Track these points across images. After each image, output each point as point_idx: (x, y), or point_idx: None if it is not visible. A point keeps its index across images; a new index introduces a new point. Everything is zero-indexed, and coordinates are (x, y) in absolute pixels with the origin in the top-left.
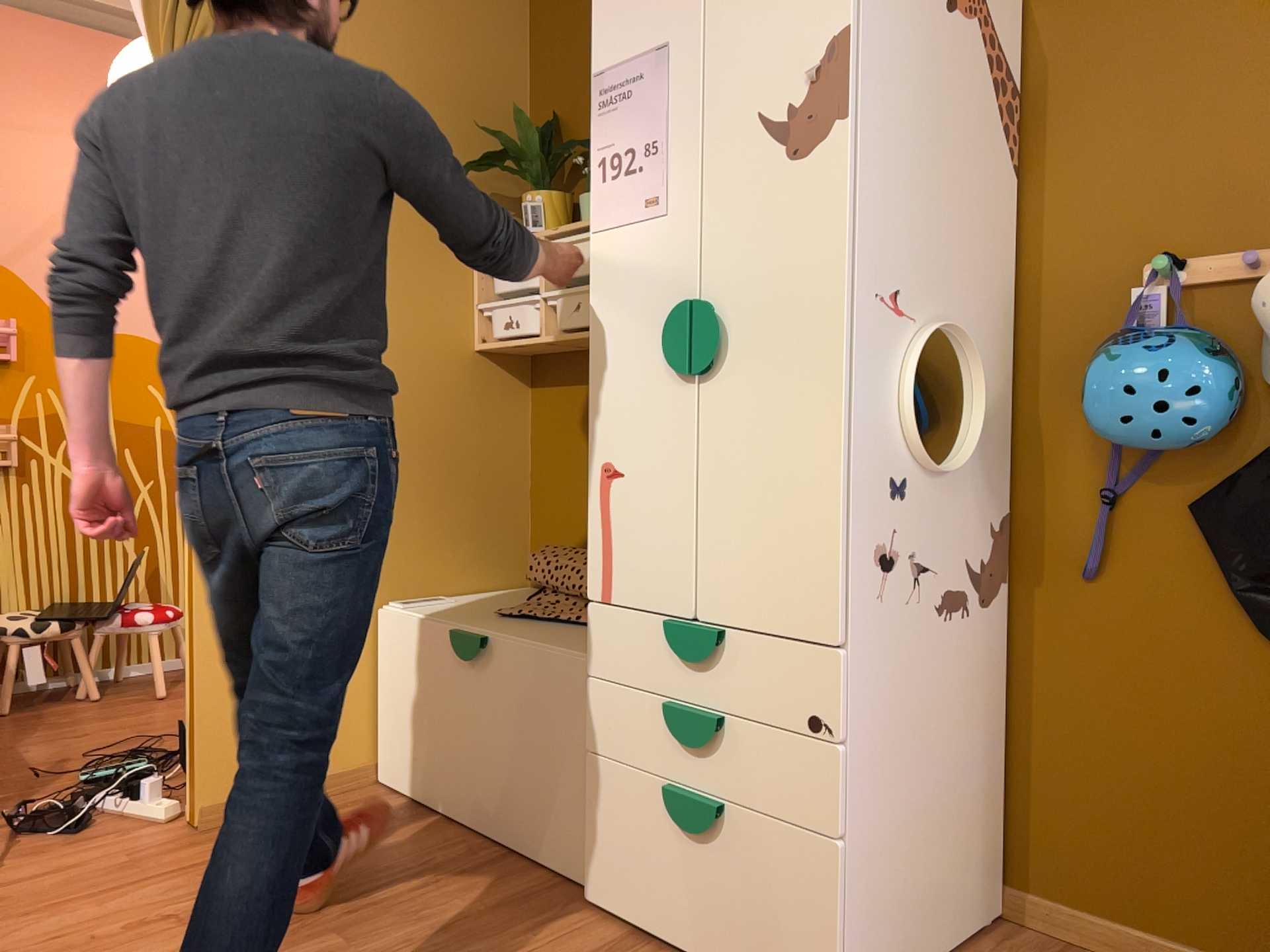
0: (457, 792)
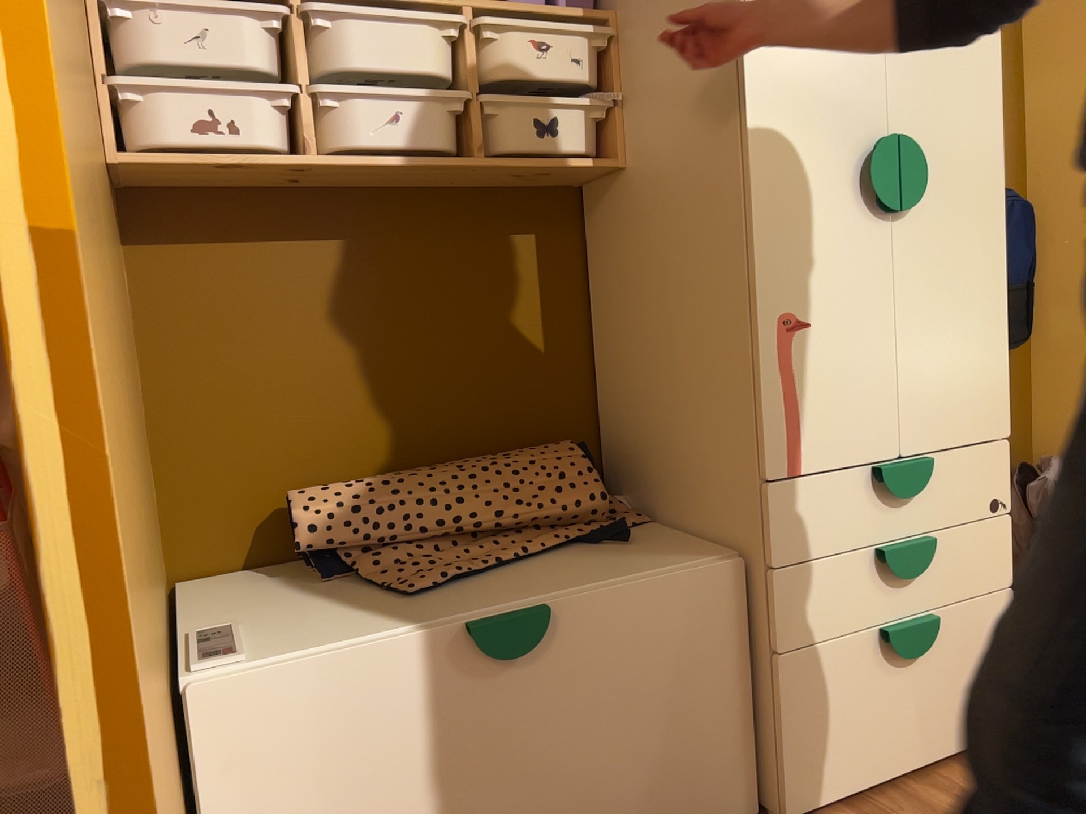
0: None
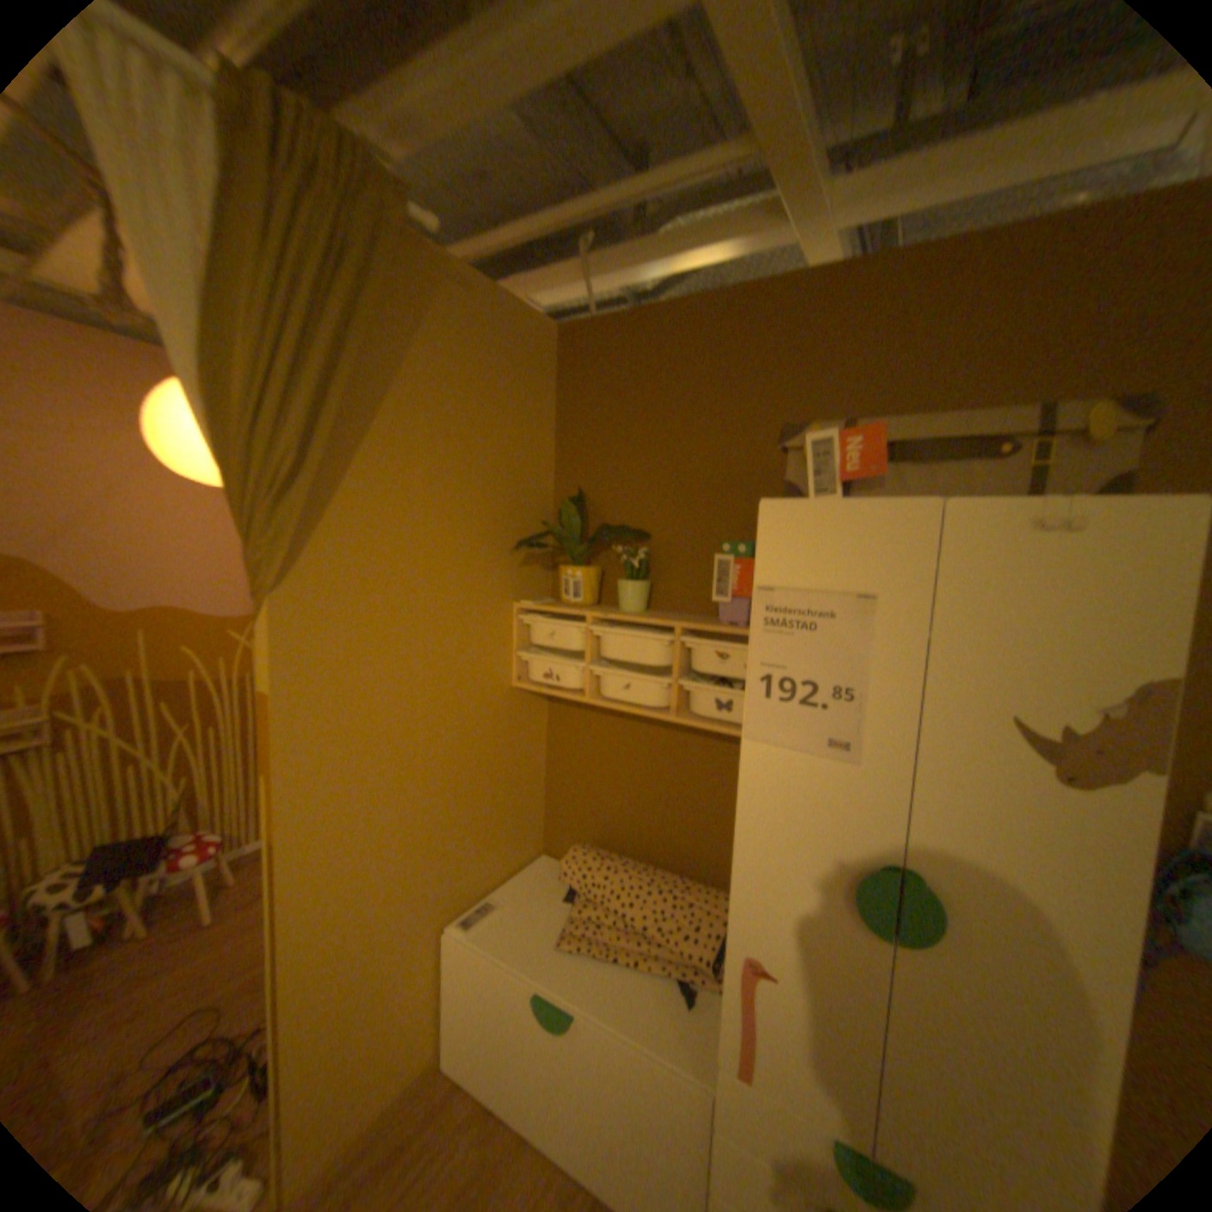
0: (534, 1121)
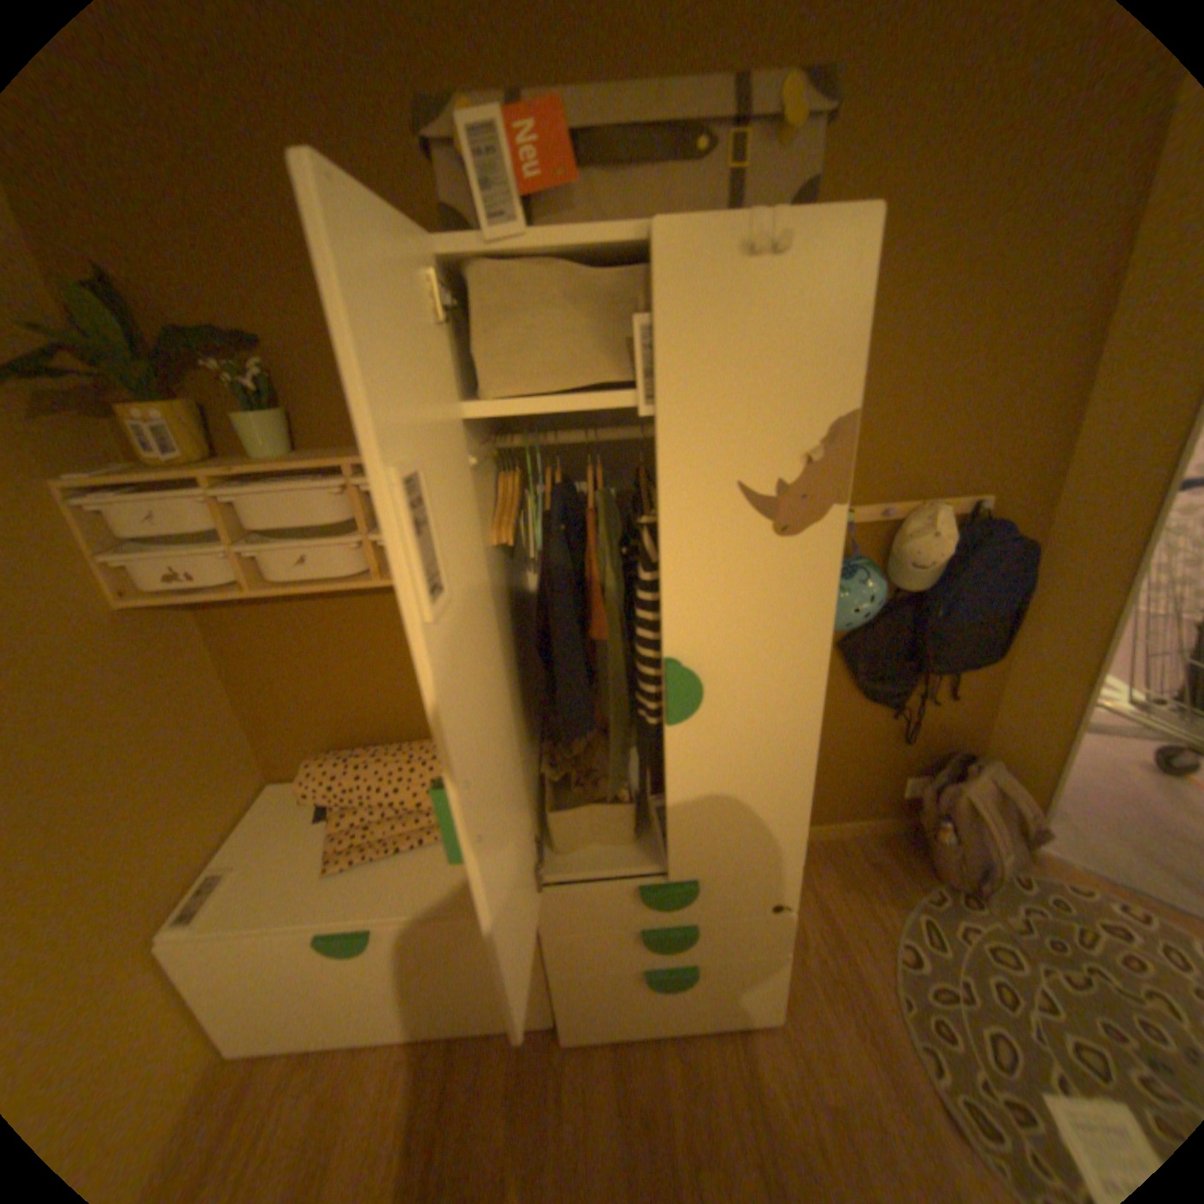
0: (362, 1029)
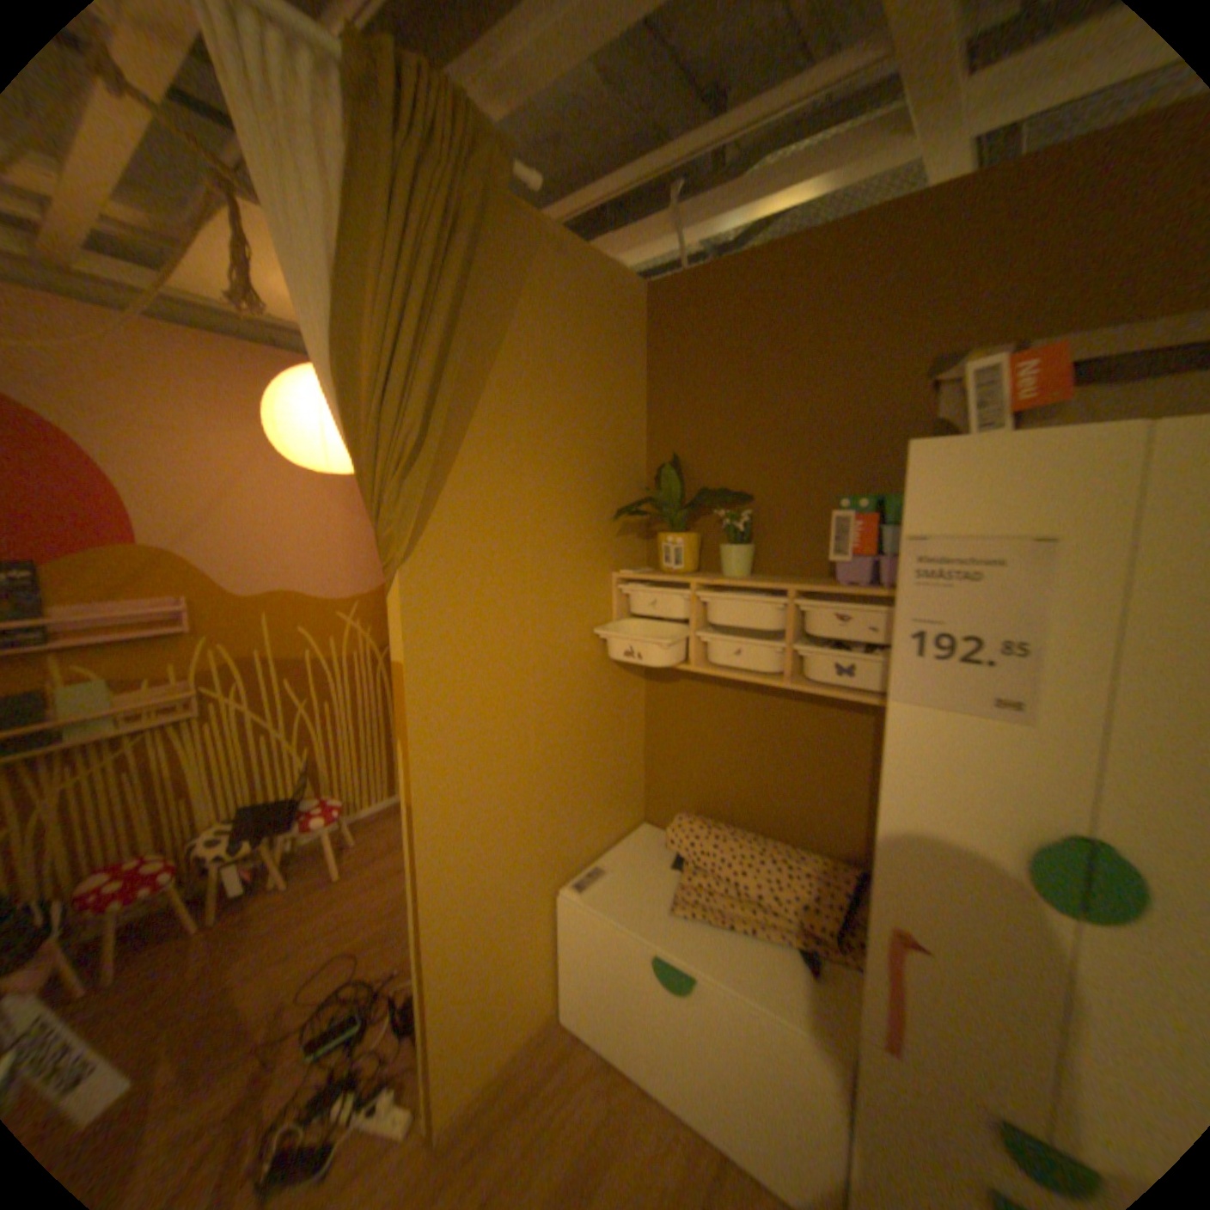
0: (656, 1076)
